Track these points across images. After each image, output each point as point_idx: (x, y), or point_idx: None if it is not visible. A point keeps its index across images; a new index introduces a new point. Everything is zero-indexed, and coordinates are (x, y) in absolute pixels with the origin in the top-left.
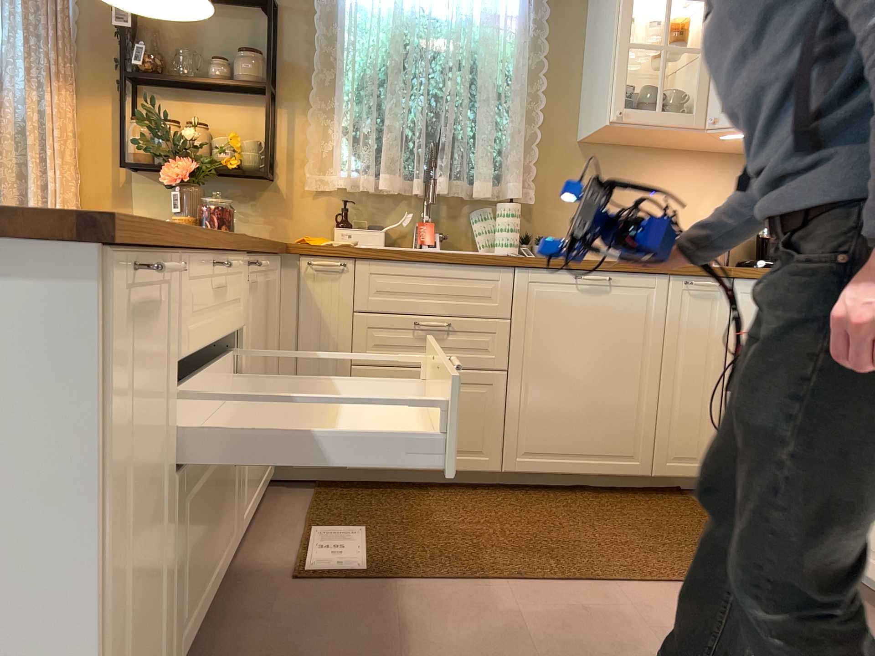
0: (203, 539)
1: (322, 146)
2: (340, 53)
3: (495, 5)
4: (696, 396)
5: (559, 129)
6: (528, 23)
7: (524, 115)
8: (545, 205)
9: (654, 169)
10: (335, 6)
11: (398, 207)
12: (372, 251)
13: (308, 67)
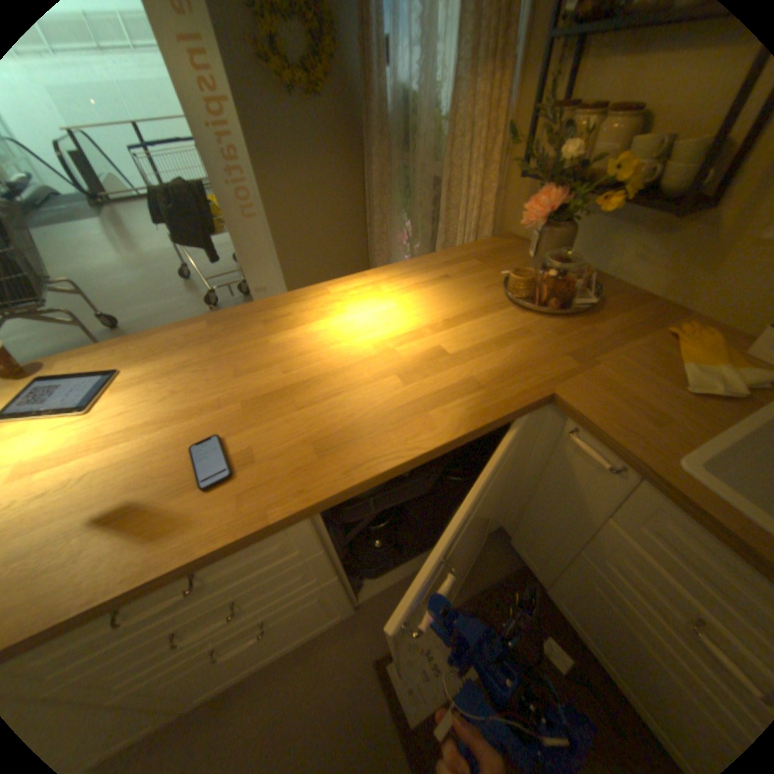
0: (243, 661)
1: None
2: None
3: None
4: None
5: None
6: None
7: None
8: None
9: None
10: None
11: None
12: (686, 500)
13: None
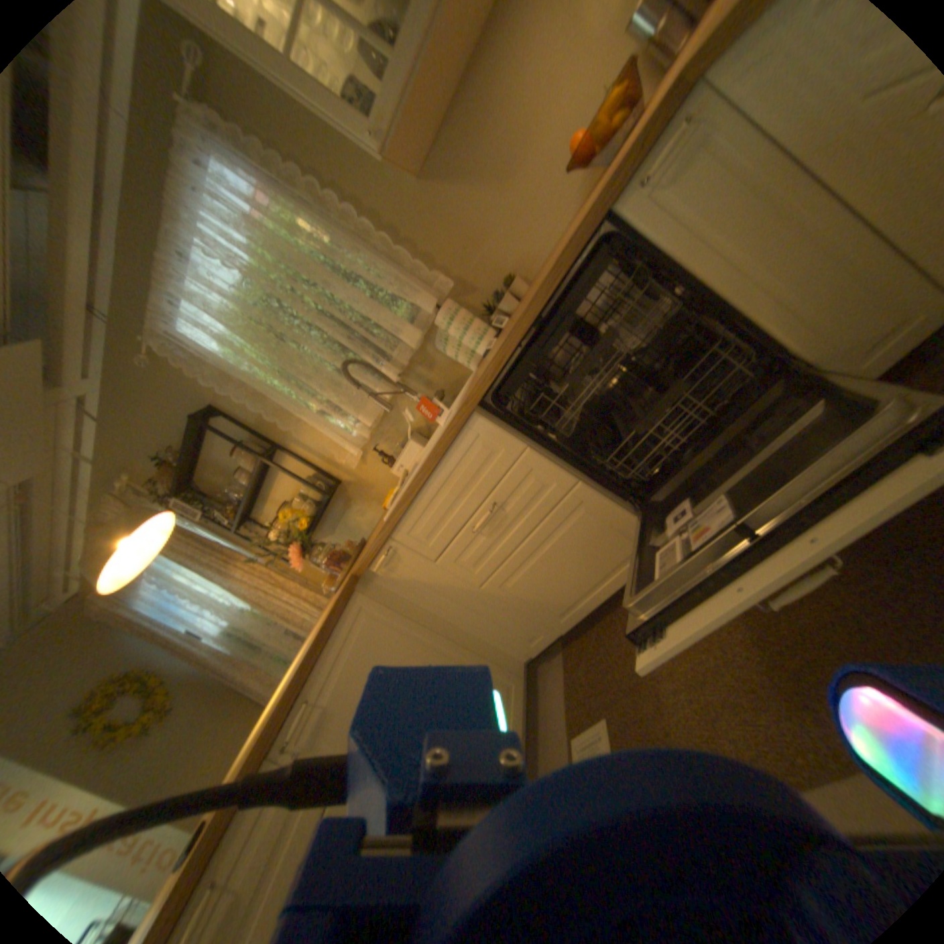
0: None
1: (324, 435)
2: (251, 381)
3: (234, 204)
4: (817, 266)
5: (393, 195)
6: (264, 169)
7: (361, 233)
8: (467, 263)
9: (497, 77)
10: (212, 362)
11: (400, 407)
12: (387, 522)
13: (259, 409)
